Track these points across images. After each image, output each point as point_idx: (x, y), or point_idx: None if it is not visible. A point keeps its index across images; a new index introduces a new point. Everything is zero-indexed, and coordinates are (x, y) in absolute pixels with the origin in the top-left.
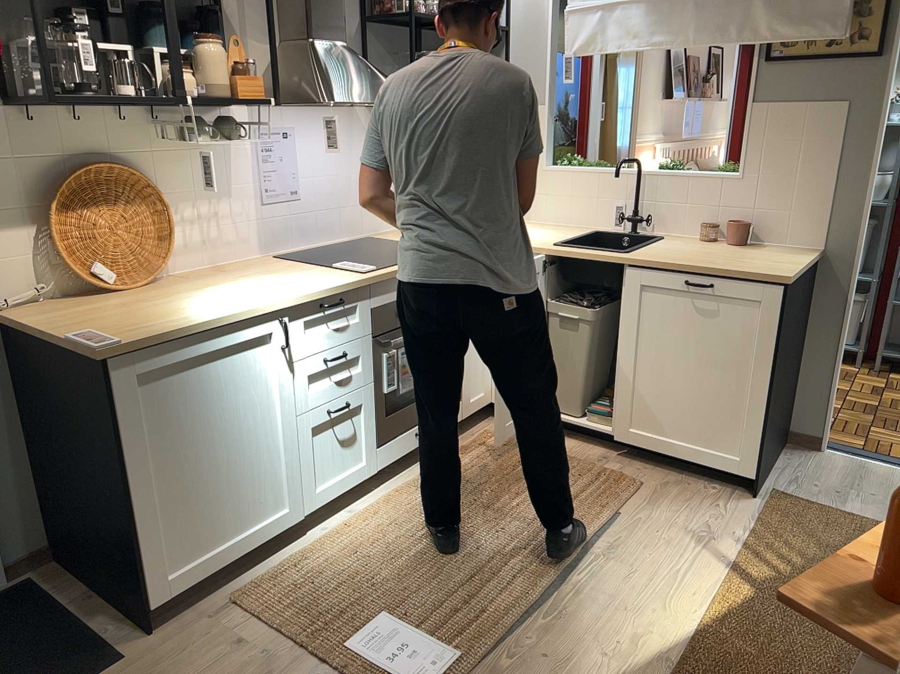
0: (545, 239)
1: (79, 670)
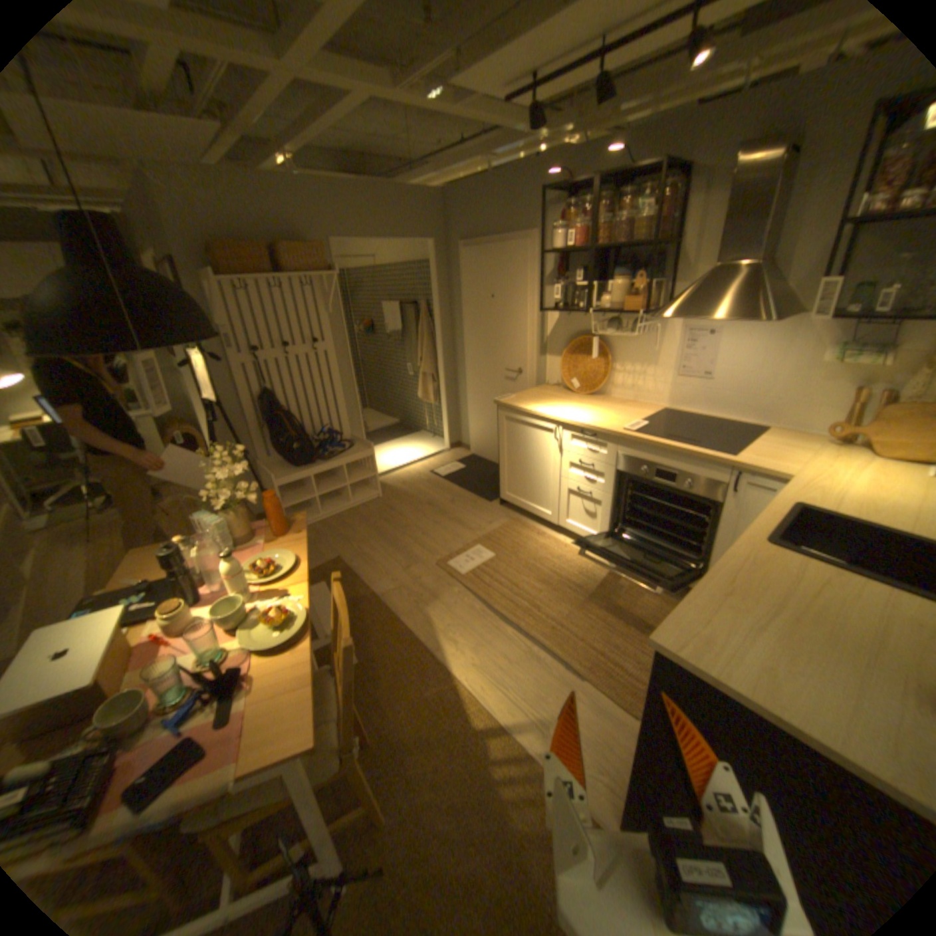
0: (845, 505)
1: (487, 495)
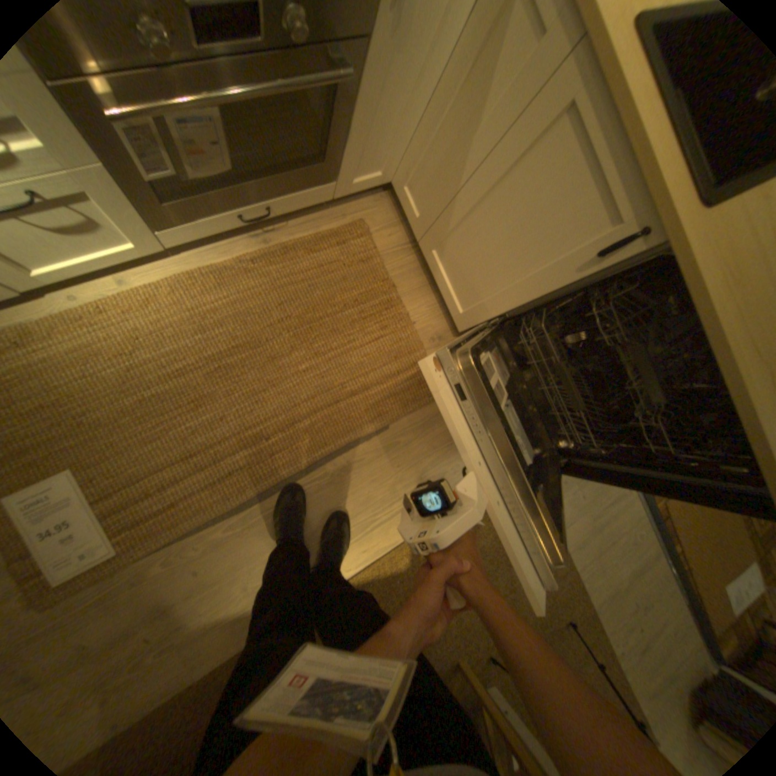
0: None
1: None
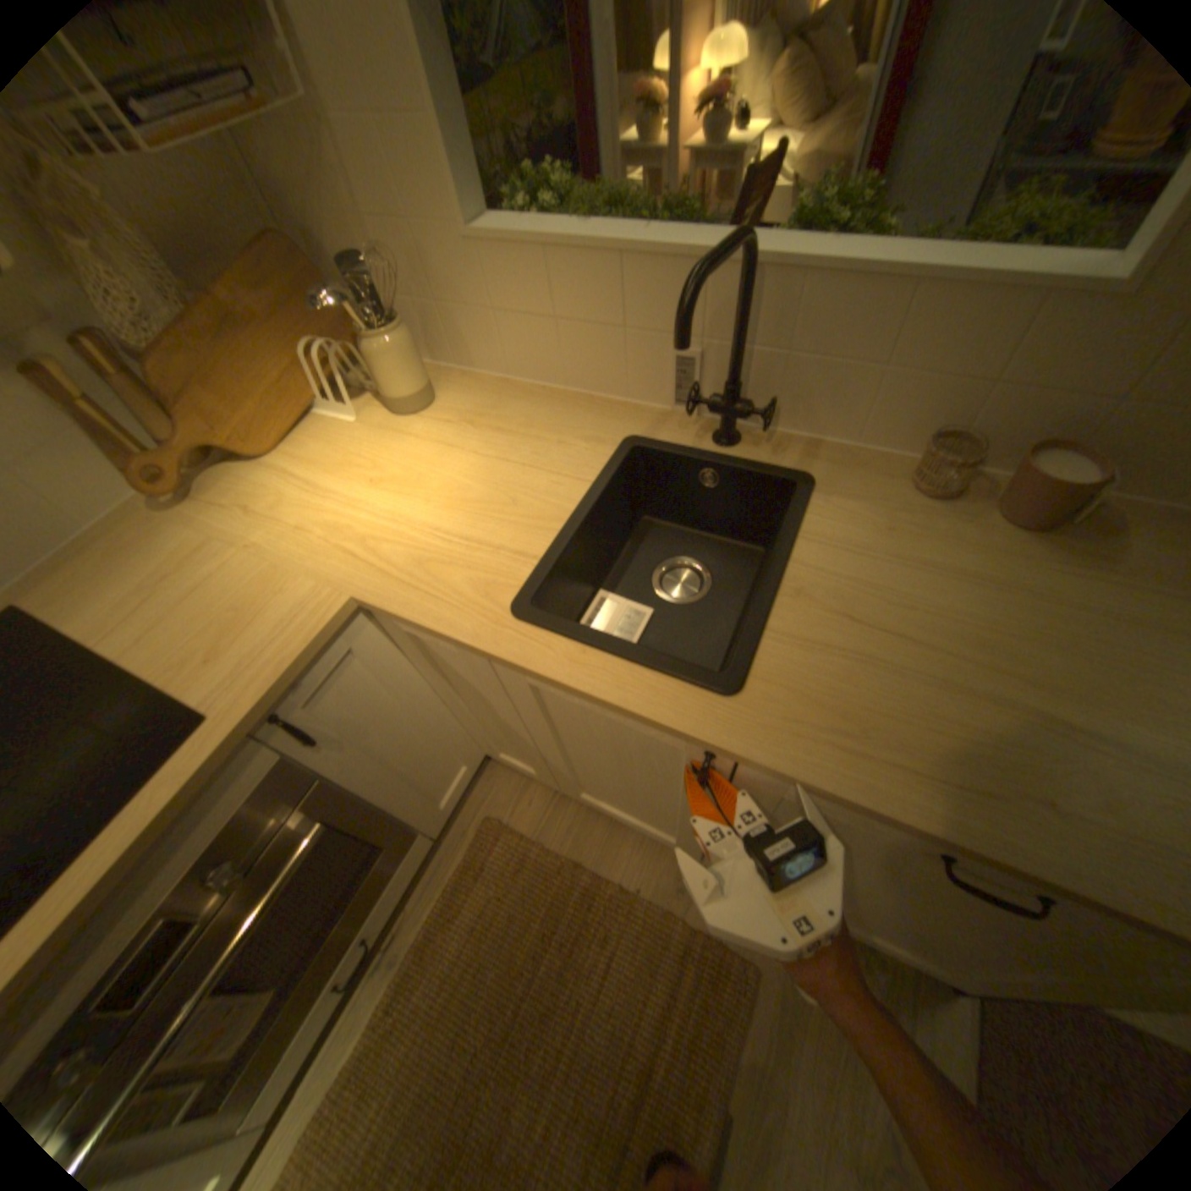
0: (490, 537)
1: None
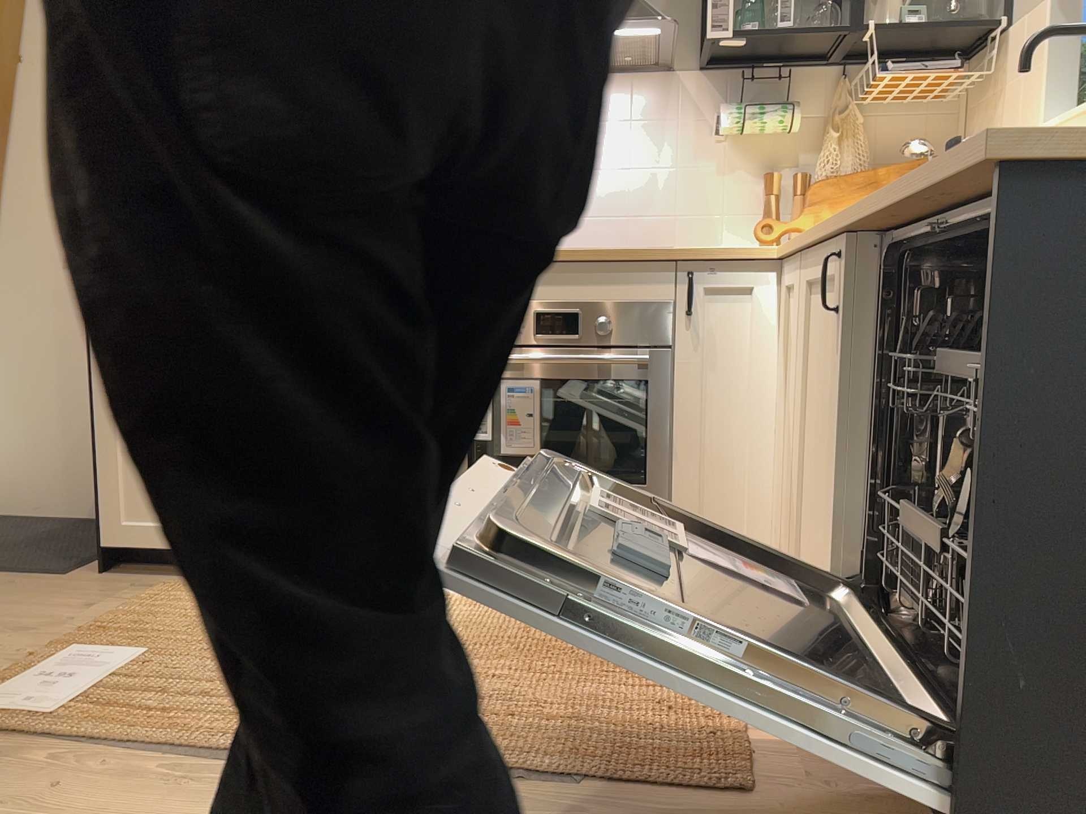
0: None
1: (45, 566)
